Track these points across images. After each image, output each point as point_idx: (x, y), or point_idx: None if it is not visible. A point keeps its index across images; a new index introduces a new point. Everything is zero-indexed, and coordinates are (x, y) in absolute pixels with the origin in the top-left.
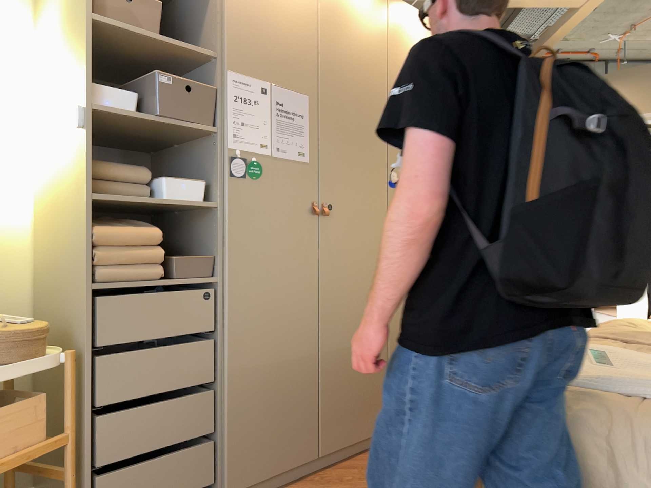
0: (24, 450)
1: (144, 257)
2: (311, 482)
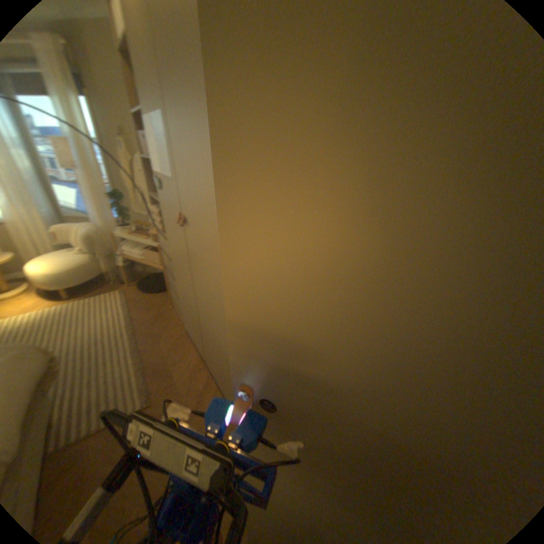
0: (155, 266)
1: (156, 222)
2: (197, 367)
